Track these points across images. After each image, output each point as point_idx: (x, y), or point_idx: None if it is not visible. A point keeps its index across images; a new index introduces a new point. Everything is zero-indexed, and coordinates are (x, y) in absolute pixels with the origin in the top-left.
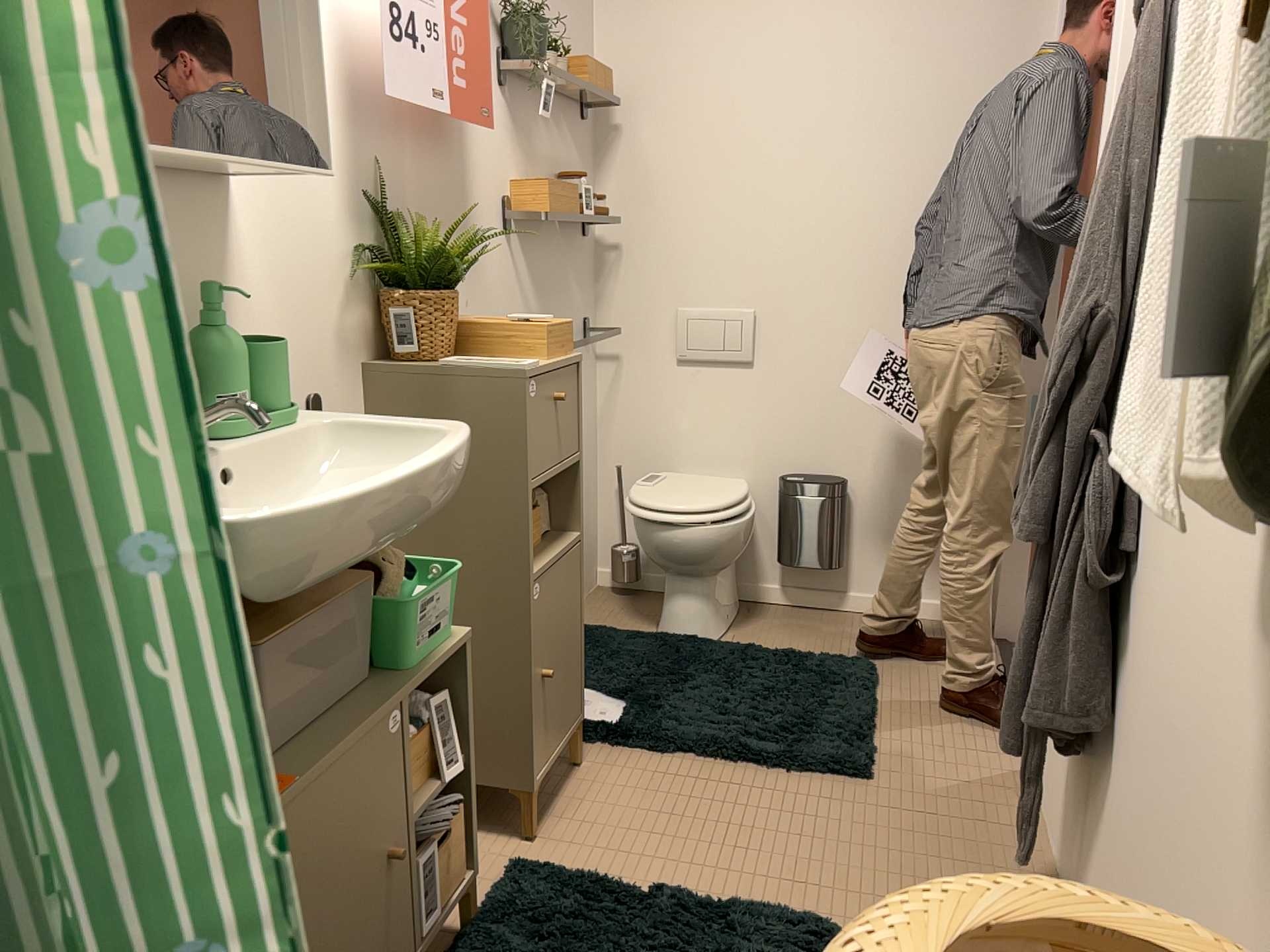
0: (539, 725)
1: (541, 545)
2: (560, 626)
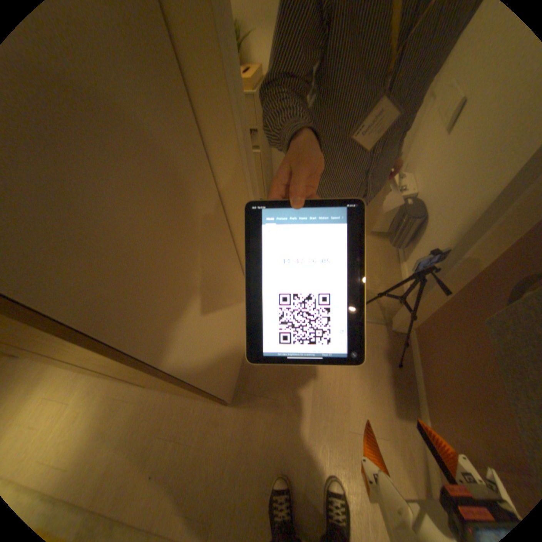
0: None
1: None
2: None
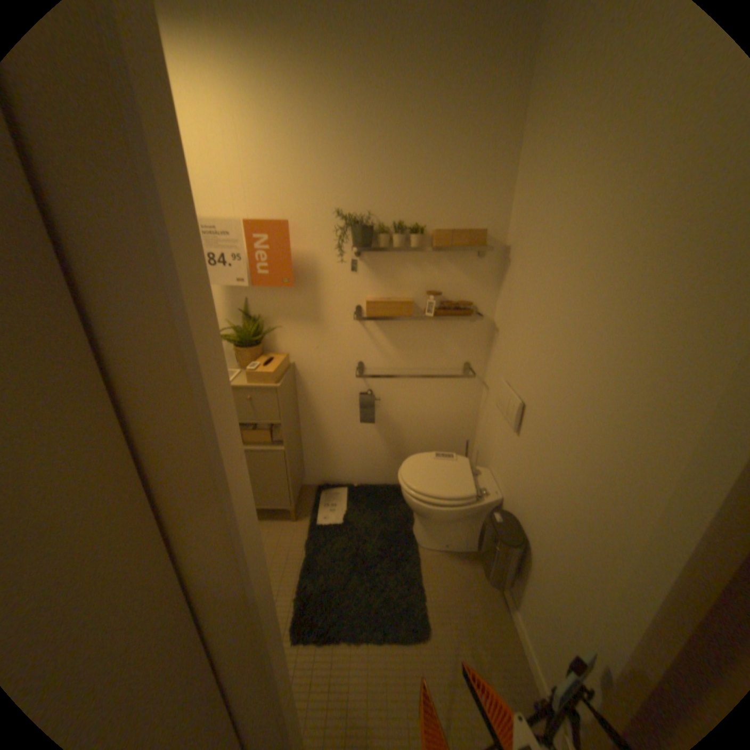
0: None
1: (264, 443)
2: (259, 472)
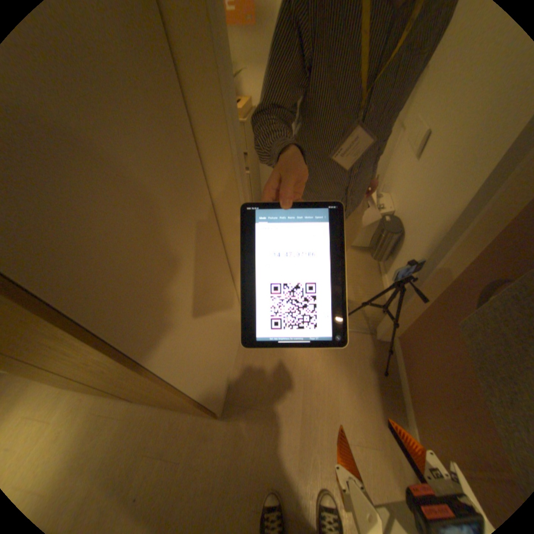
0: None
1: None
2: None
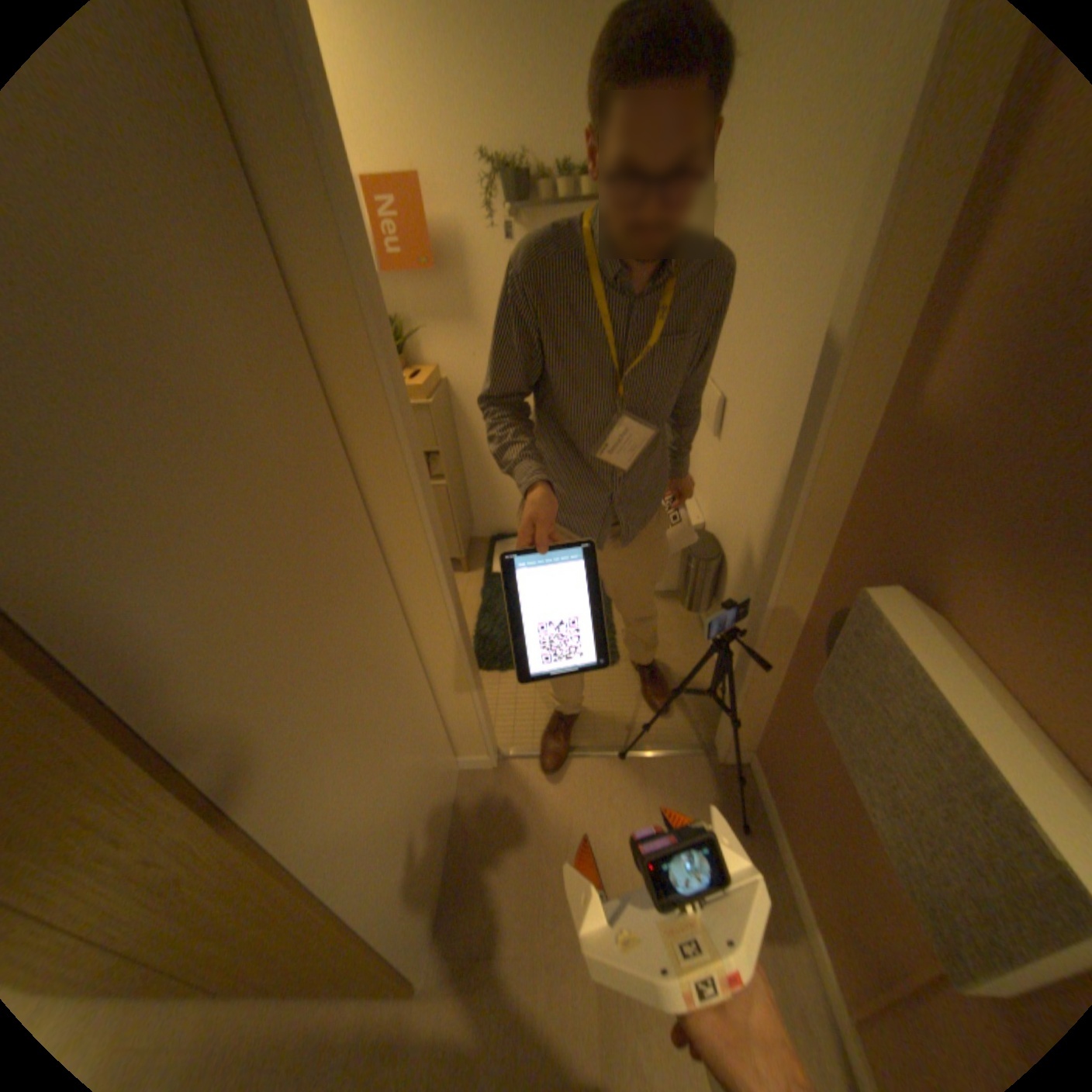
0: None
1: None
2: None
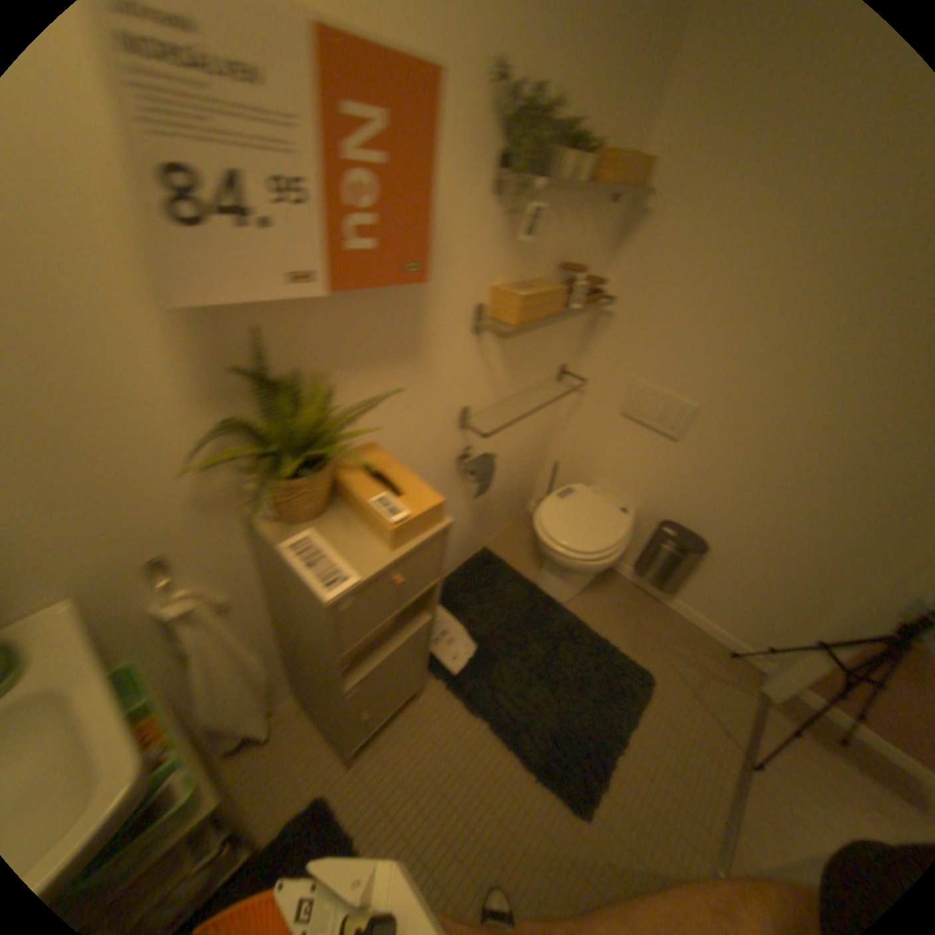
0: (347, 742)
1: (386, 632)
2: (387, 681)
